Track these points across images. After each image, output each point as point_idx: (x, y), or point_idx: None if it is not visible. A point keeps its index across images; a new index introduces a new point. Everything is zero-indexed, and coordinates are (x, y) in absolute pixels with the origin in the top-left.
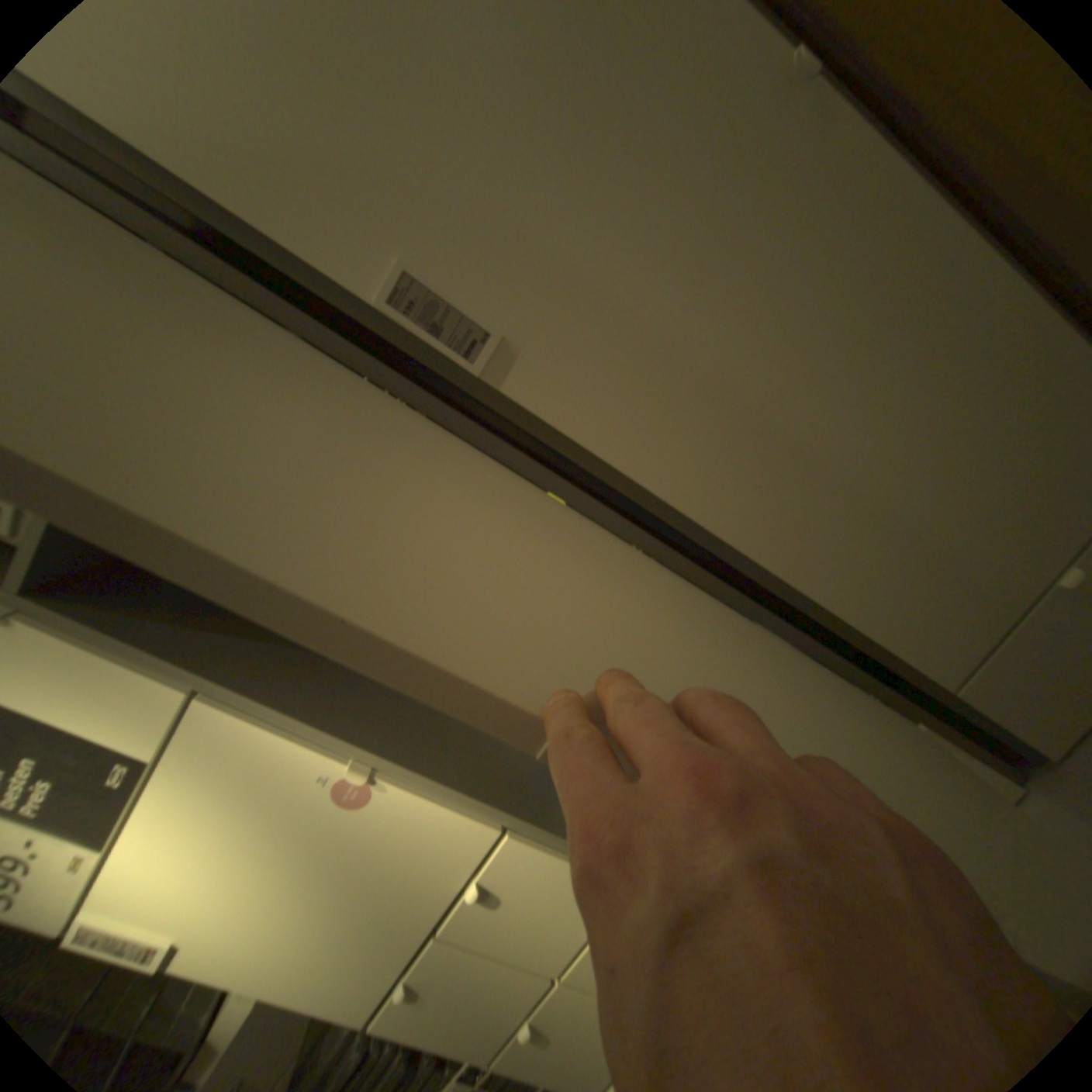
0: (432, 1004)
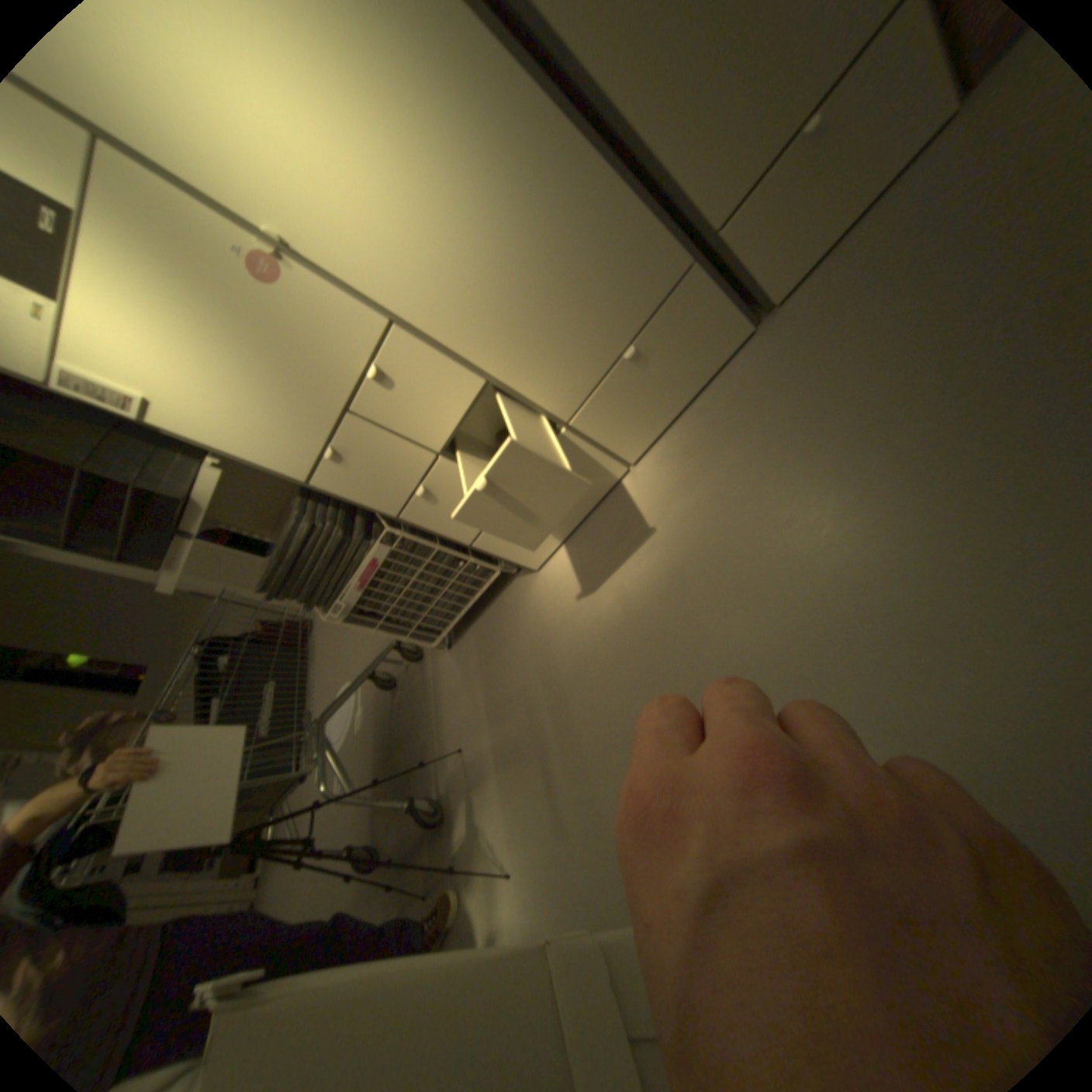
0: (355, 462)
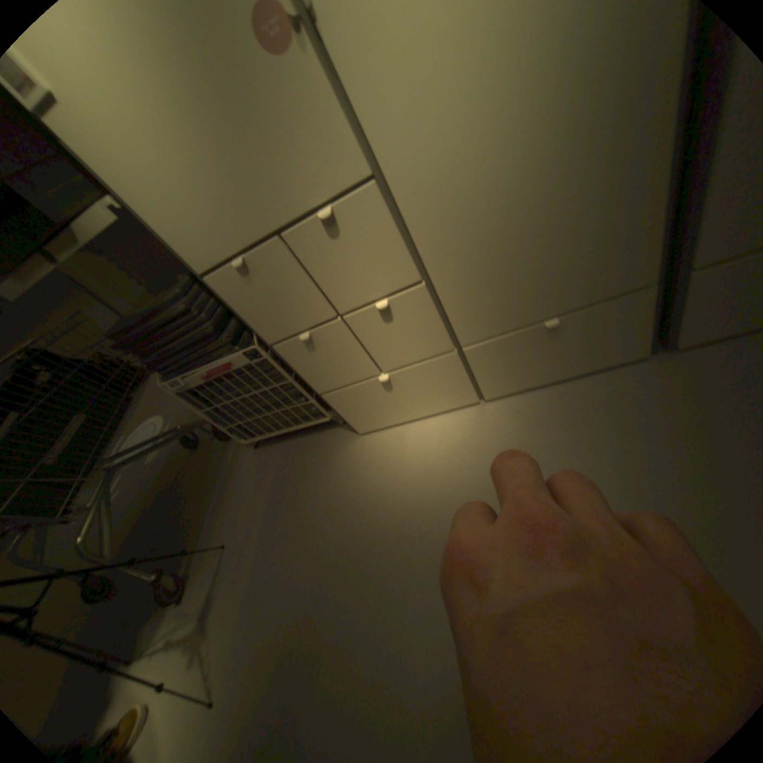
0: (257, 284)
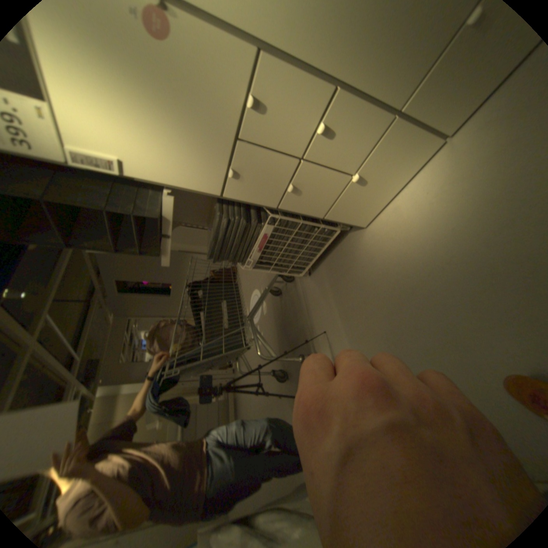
0: (247, 177)
